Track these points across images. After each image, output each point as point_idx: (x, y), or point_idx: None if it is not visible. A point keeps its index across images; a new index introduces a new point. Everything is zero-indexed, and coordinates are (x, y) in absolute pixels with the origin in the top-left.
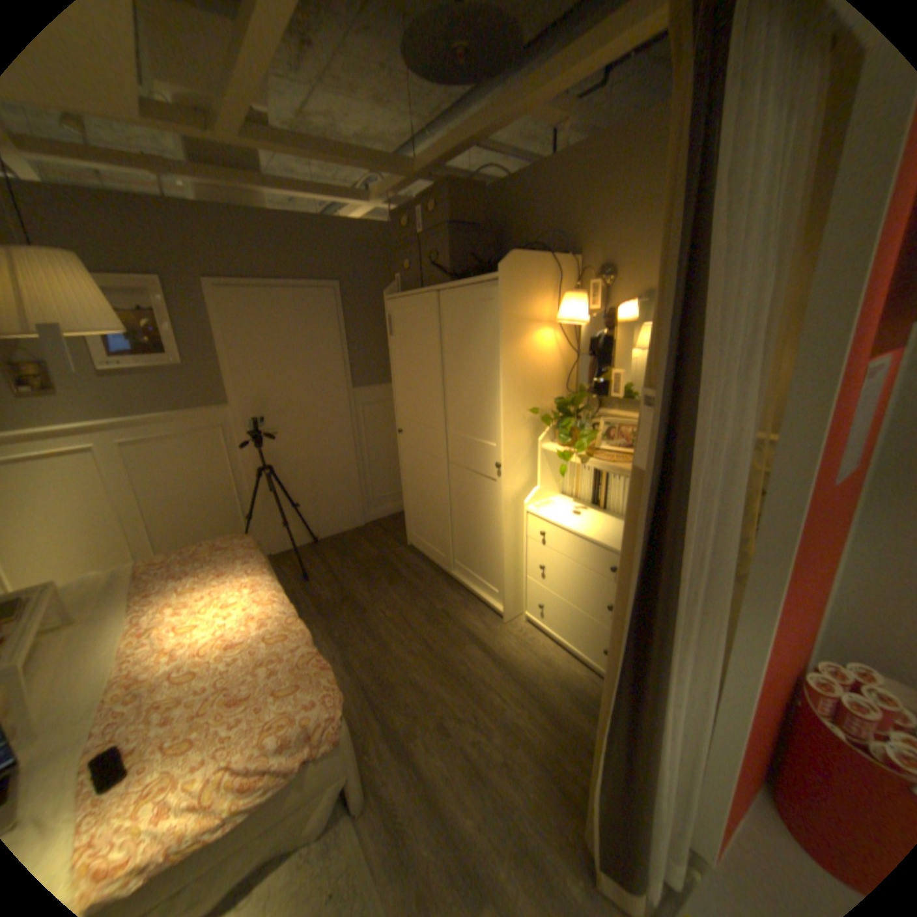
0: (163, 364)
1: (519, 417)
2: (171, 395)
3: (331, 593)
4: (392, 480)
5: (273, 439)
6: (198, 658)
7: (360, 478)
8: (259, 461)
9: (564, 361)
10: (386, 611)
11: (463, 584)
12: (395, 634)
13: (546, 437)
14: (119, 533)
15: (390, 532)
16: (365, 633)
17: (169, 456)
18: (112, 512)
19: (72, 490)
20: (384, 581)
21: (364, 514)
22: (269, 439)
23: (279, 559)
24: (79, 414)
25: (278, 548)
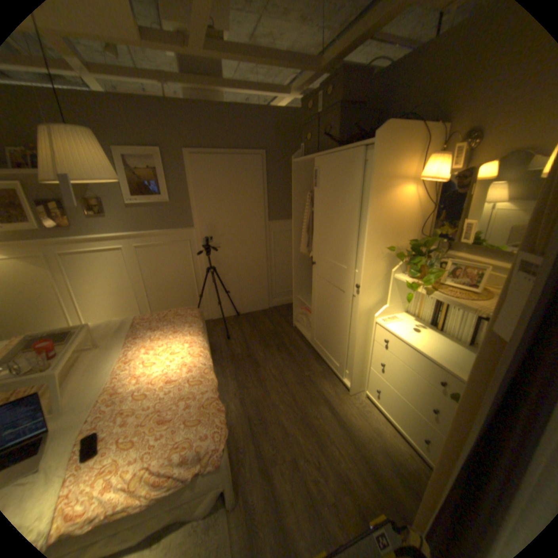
0: (159, 201)
1: (379, 252)
2: (163, 220)
3: (241, 350)
4: (288, 282)
5: (218, 250)
6: (150, 386)
7: (268, 279)
8: (209, 263)
9: (422, 211)
10: (272, 369)
11: (325, 360)
12: (275, 386)
13: (399, 269)
14: (133, 296)
15: (283, 315)
16: (257, 381)
17: (160, 256)
18: (130, 285)
19: (111, 270)
20: (274, 348)
21: (269, 302)
22: (215, 250)
23: (216, 323)
24: (116, 228)
25: (216, 316)
